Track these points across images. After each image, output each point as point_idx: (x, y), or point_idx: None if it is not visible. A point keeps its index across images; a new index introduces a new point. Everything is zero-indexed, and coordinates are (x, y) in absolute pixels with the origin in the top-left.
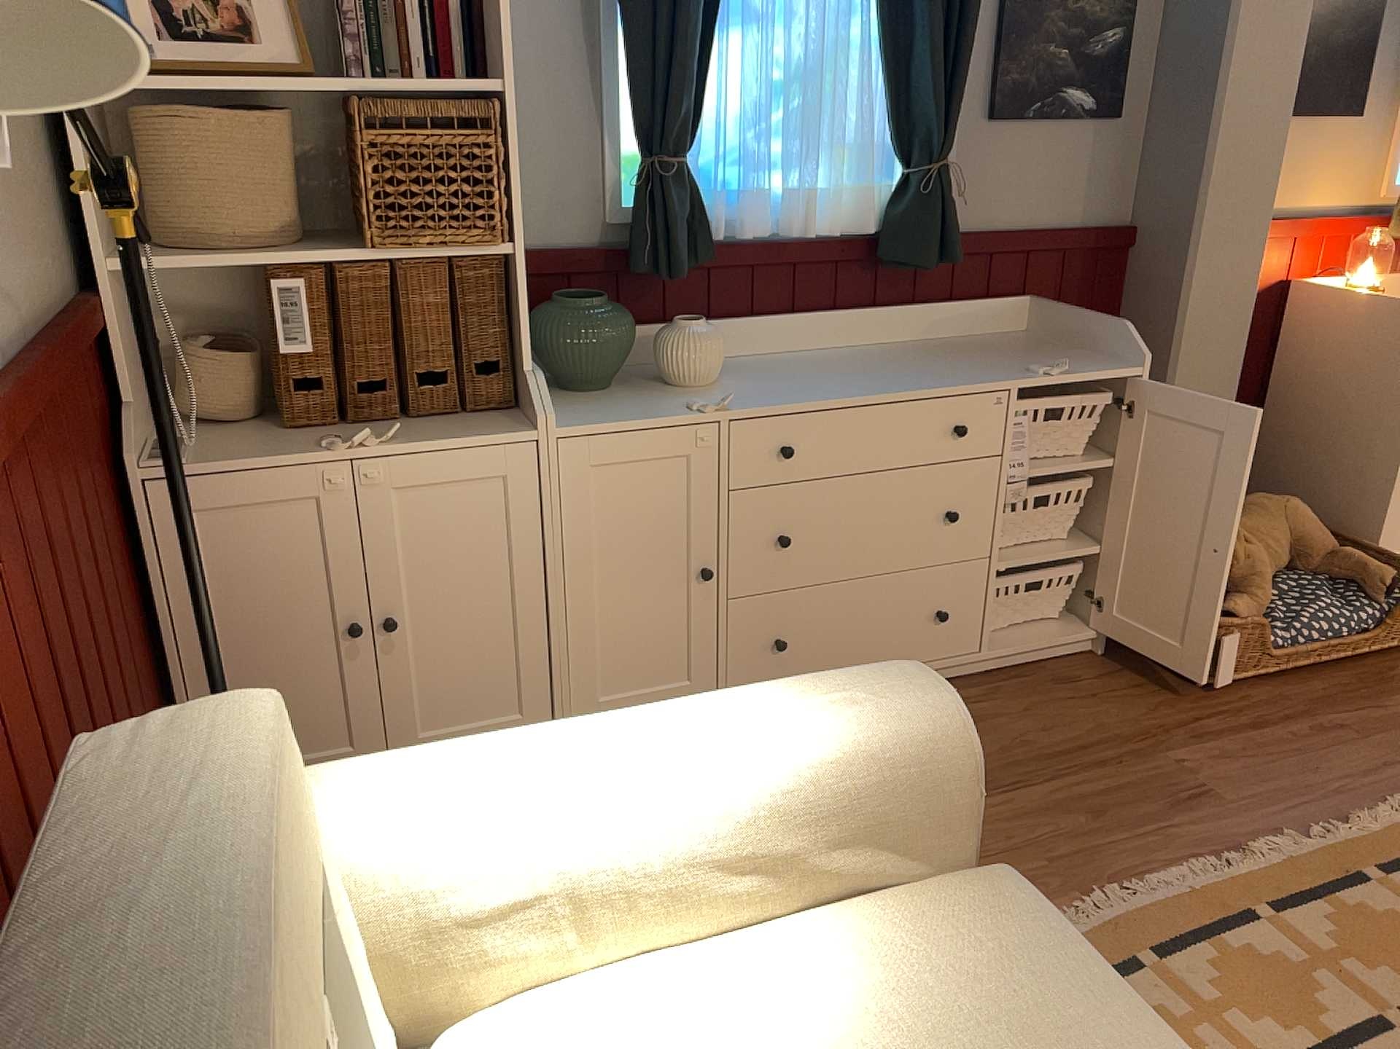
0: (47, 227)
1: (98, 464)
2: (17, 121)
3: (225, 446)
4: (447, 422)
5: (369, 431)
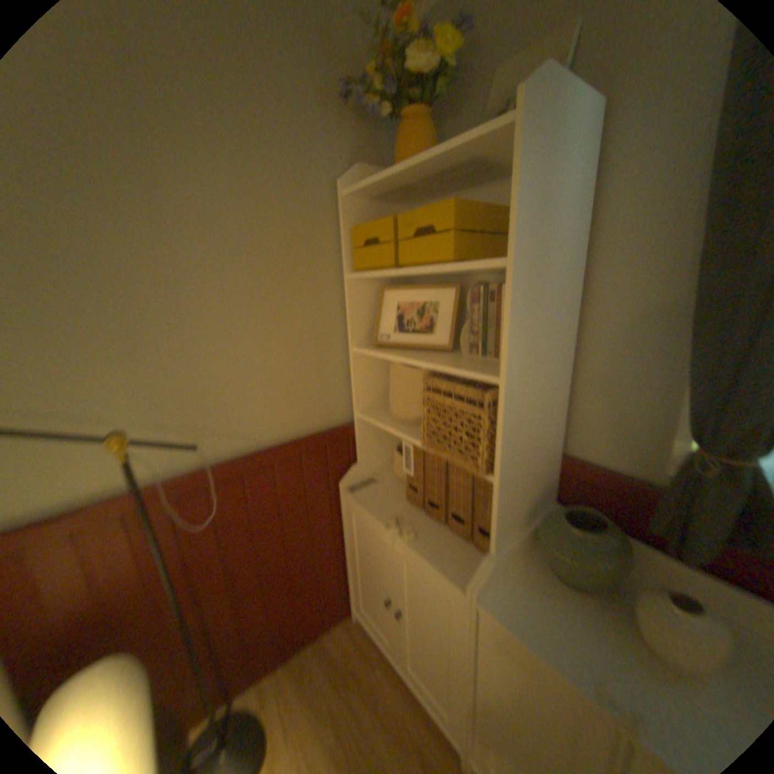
0: (329, 400)
1: (319, 486)
2: (314, 365)
3: (381, 494)
4: (458, 546)
5: (426, 524)
